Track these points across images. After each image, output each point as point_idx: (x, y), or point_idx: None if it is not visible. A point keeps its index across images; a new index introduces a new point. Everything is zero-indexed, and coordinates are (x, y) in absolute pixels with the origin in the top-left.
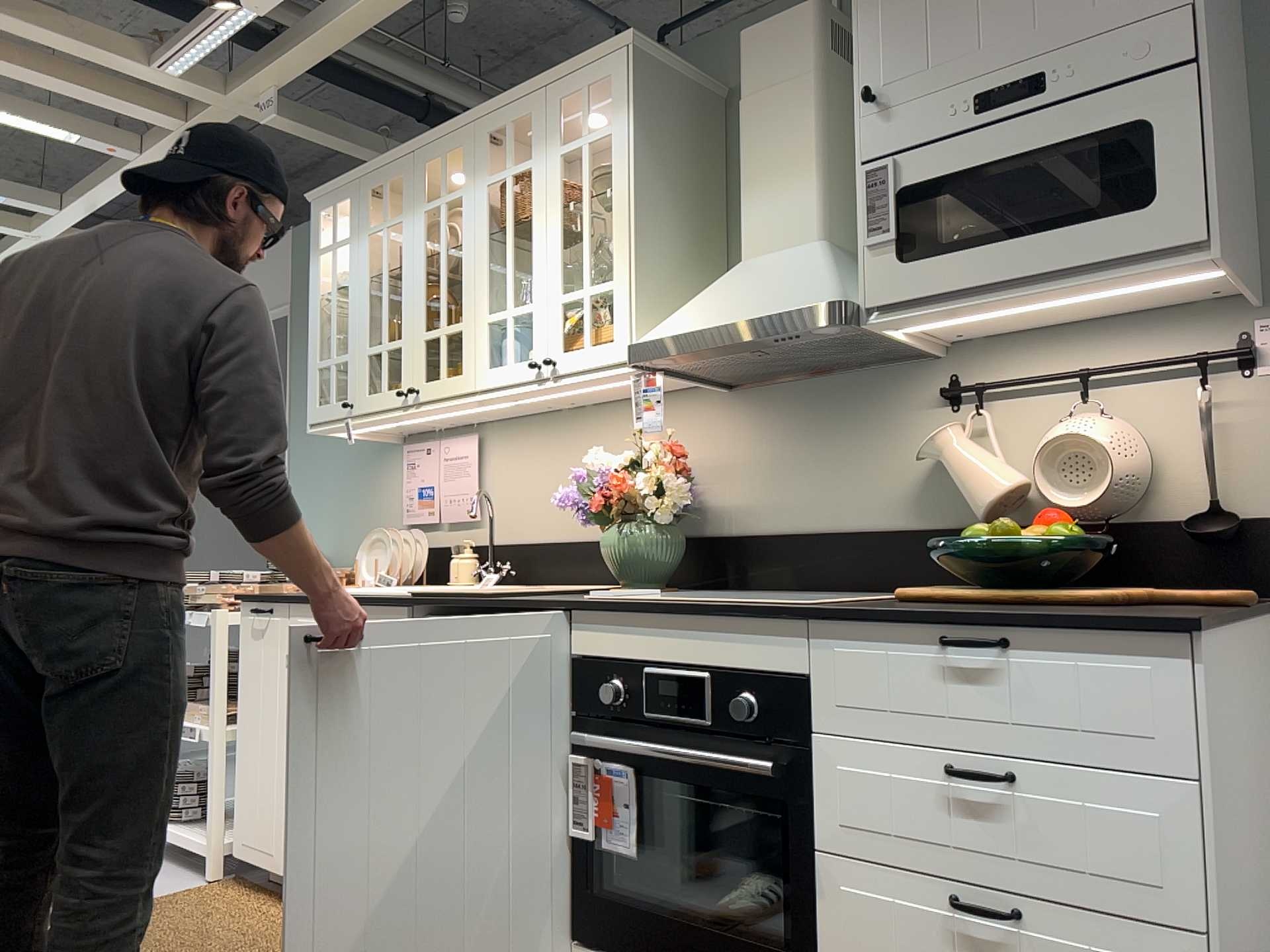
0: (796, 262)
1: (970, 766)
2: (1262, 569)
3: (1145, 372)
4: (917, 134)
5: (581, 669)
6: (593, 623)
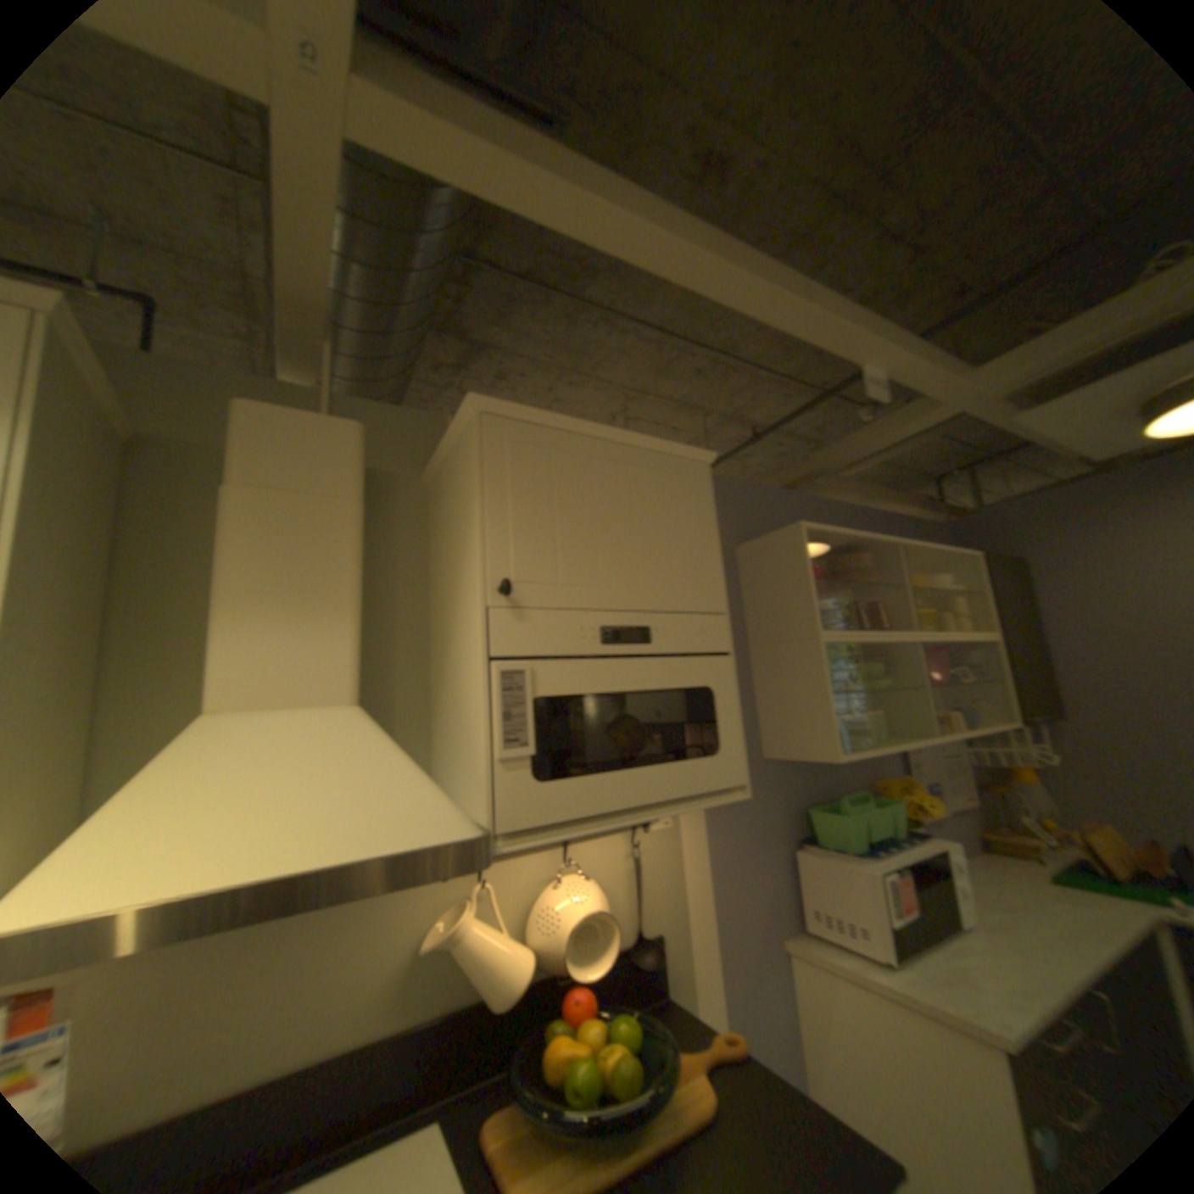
0: (346, 740)
1: None
2: (664, 977)
3: None
4: (556, 644)
5: None
6: None
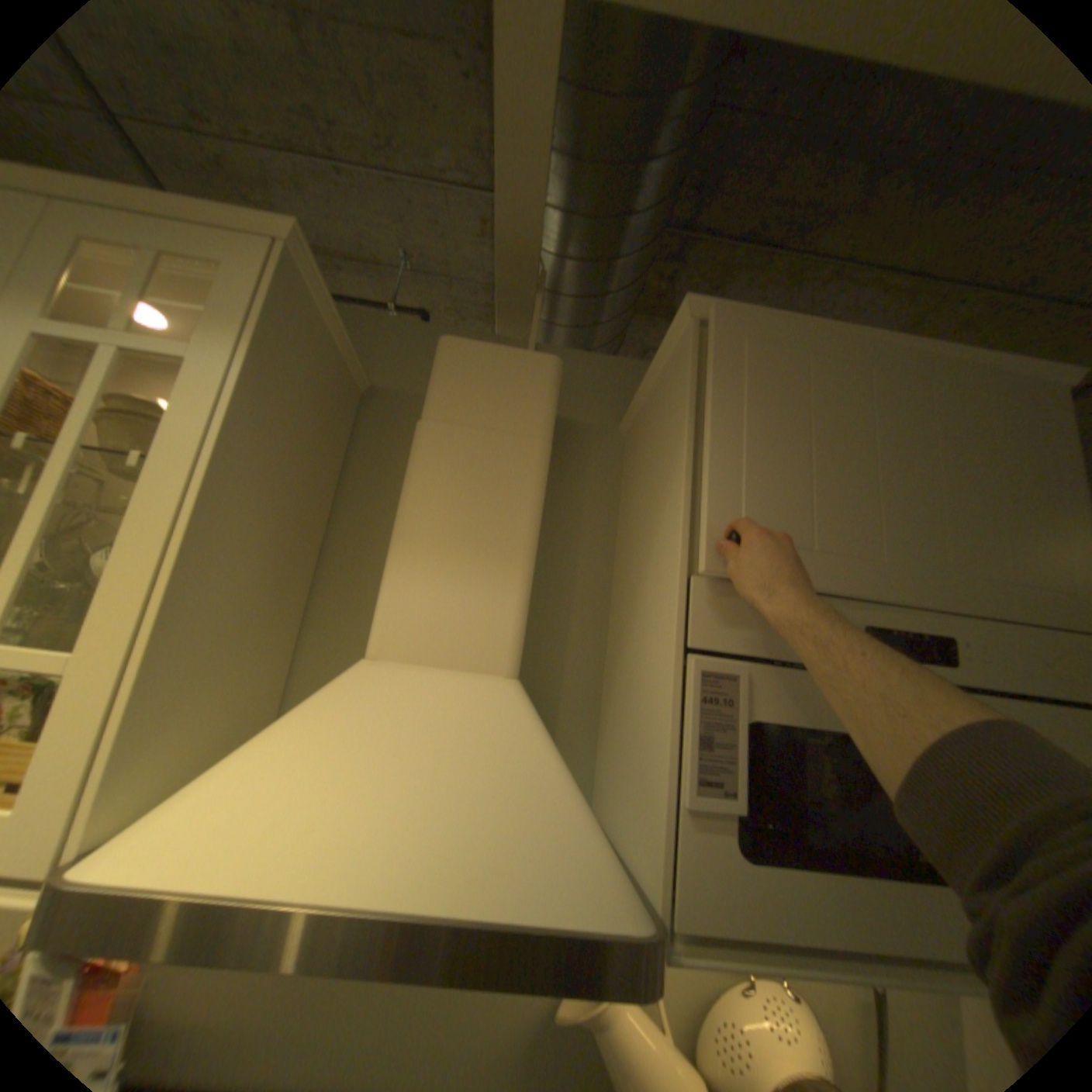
0: (491, 723)
1: None
2: None
3: None
4: (787, 643)
5: None
6: None
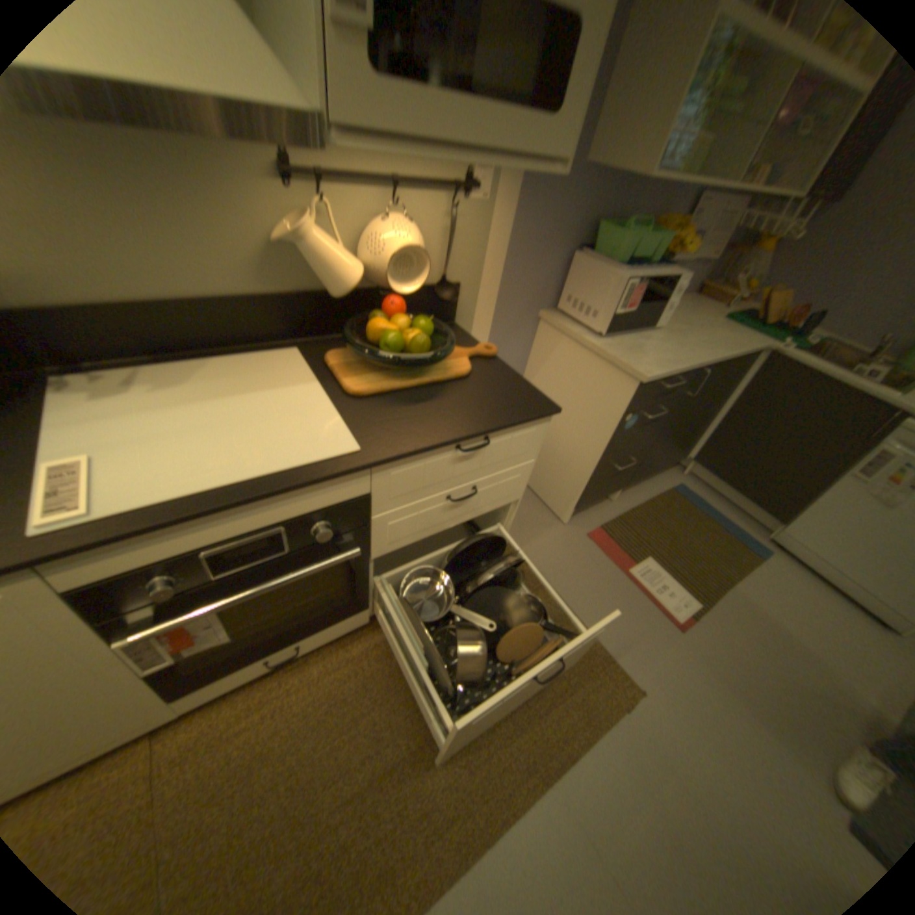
0: None
1: (458, 491)
2: (455, 307)
3: (423, 180)
4: None
5: (91, 591)
6: (90, 553)
